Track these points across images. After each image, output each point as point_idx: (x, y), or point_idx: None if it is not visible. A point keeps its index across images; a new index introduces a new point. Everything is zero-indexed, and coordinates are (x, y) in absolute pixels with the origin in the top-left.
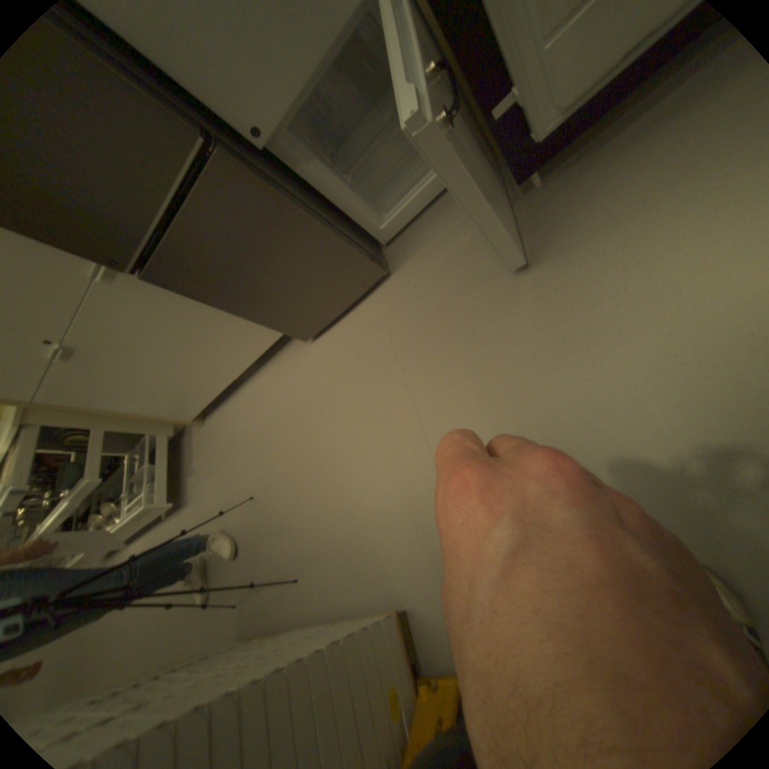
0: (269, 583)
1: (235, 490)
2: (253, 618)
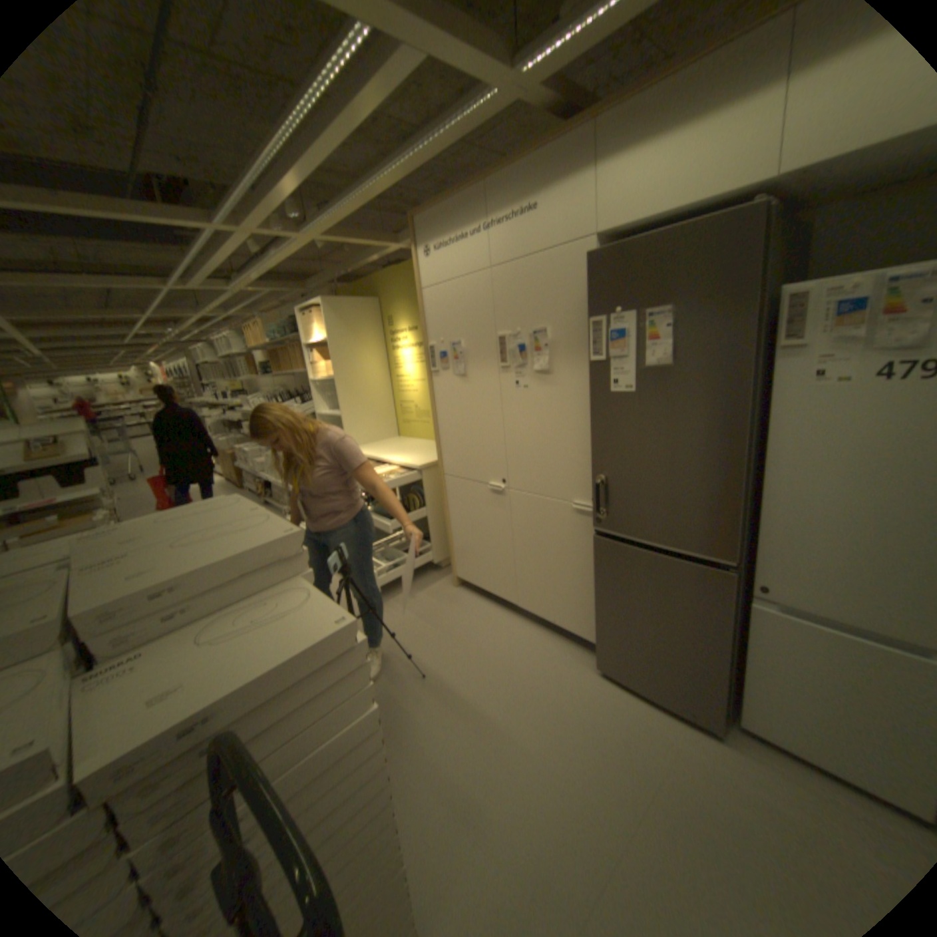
0: None
1: (418, 651)
2: None
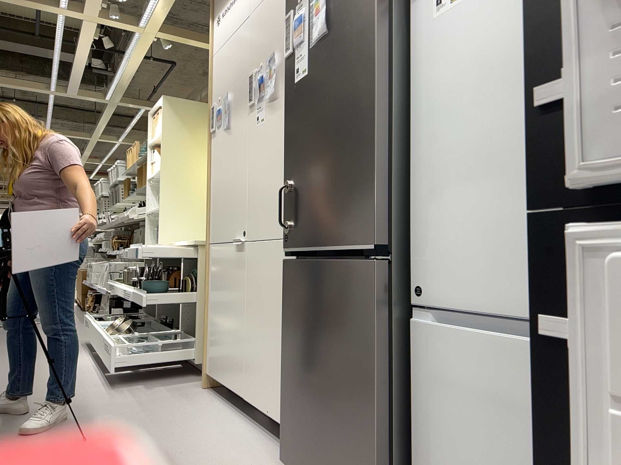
0: None
1: (104, 424)
2: None
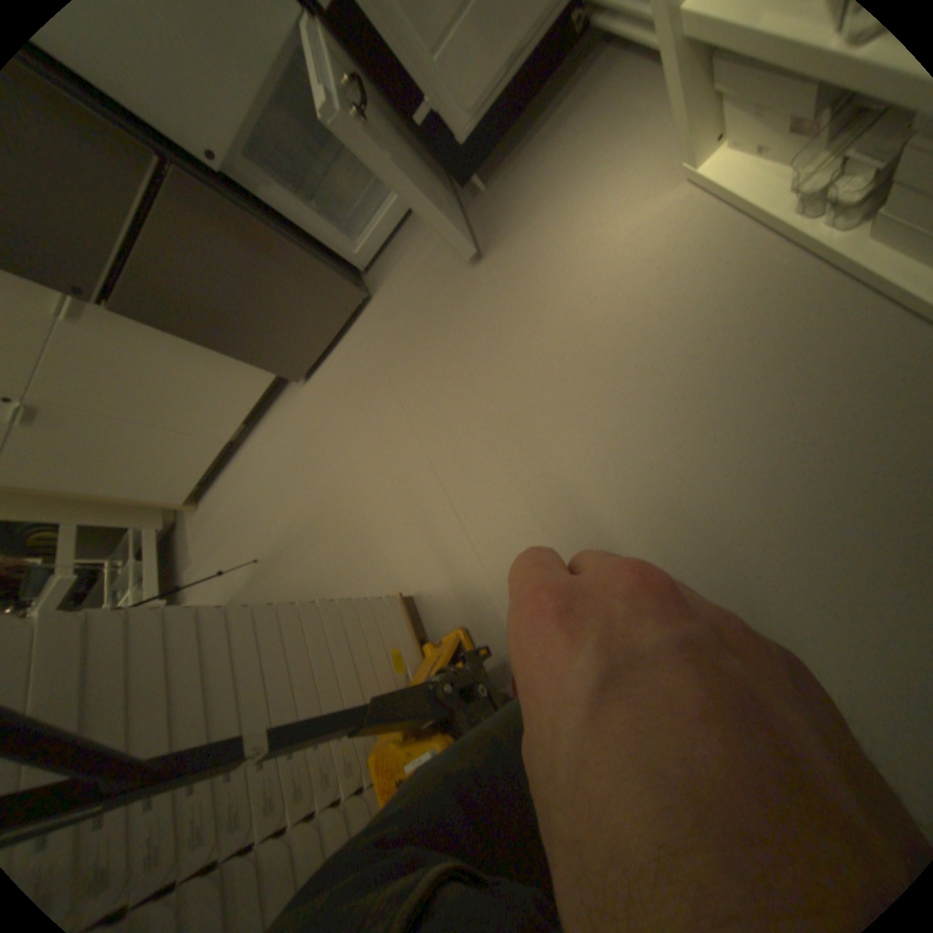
0: None
1: (237, 563)
2: None
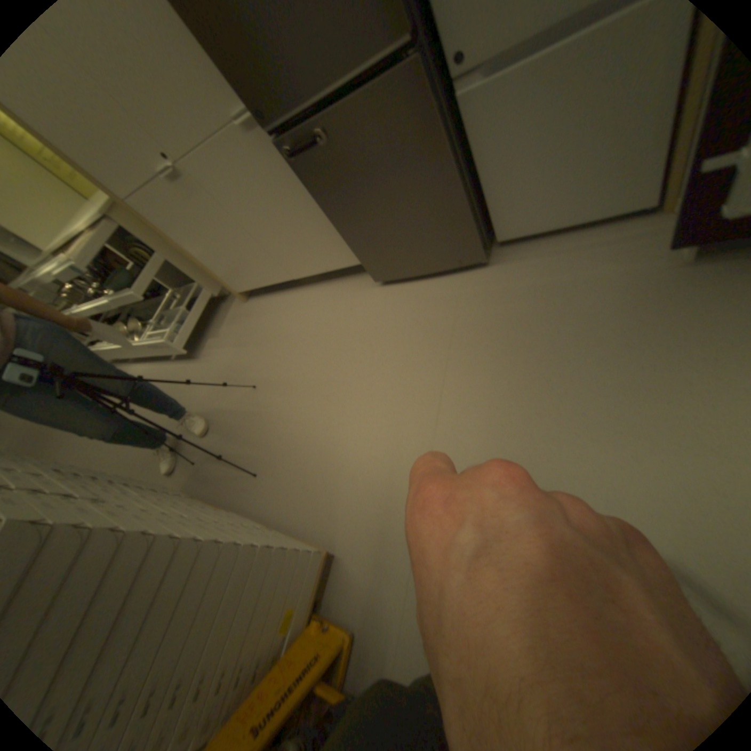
0: (230, 461)
1: (242, 370)
2: (203, 480)
